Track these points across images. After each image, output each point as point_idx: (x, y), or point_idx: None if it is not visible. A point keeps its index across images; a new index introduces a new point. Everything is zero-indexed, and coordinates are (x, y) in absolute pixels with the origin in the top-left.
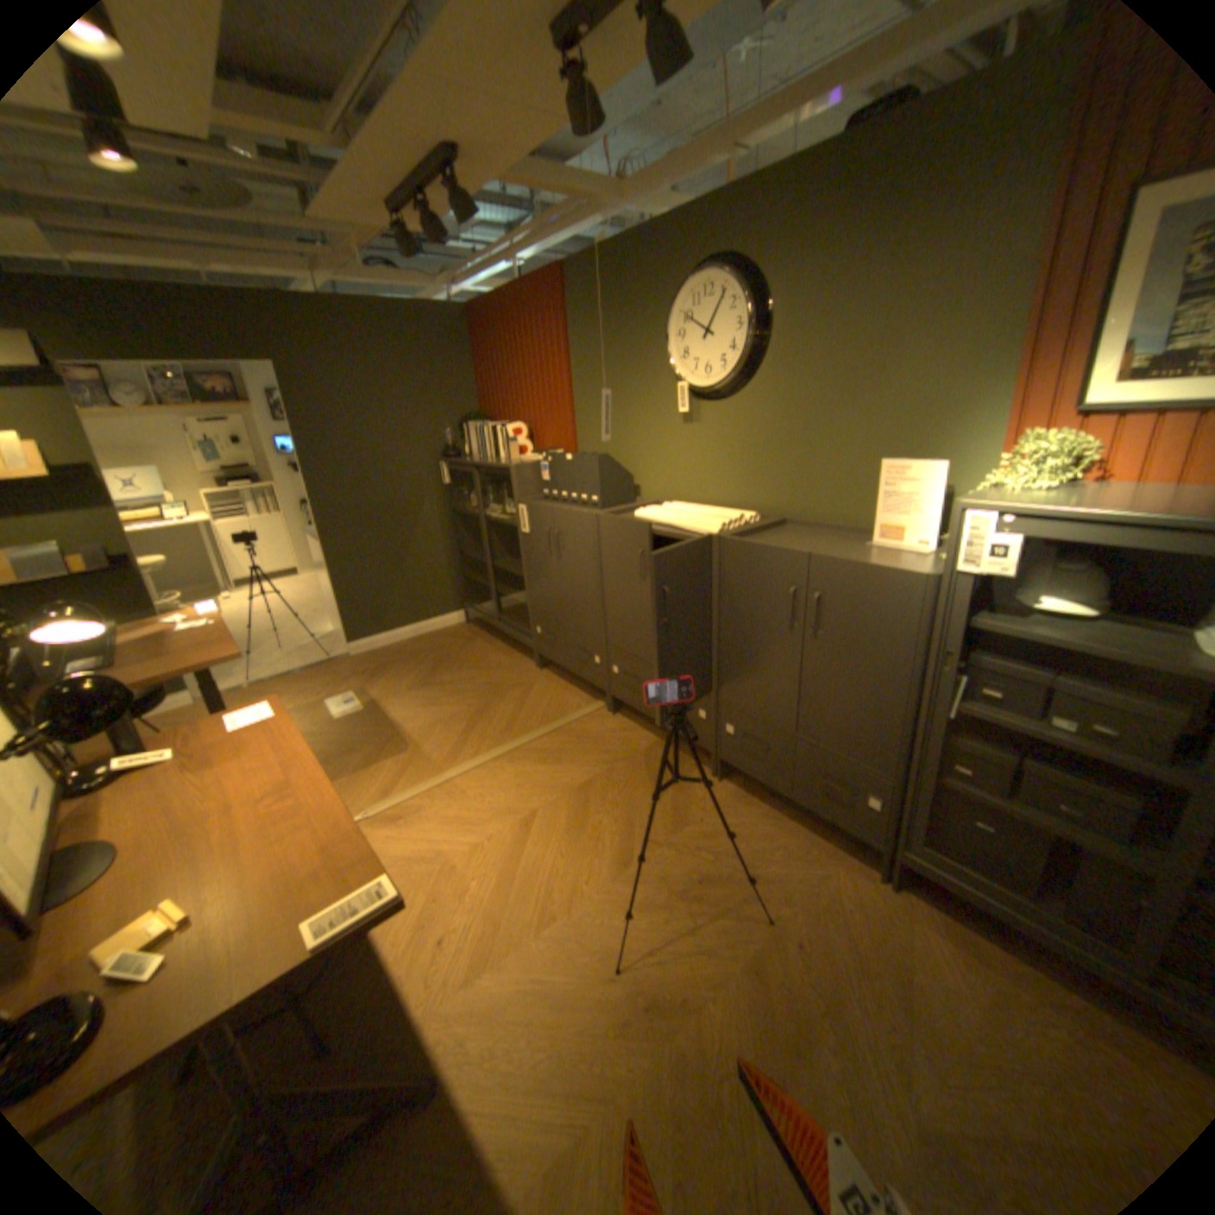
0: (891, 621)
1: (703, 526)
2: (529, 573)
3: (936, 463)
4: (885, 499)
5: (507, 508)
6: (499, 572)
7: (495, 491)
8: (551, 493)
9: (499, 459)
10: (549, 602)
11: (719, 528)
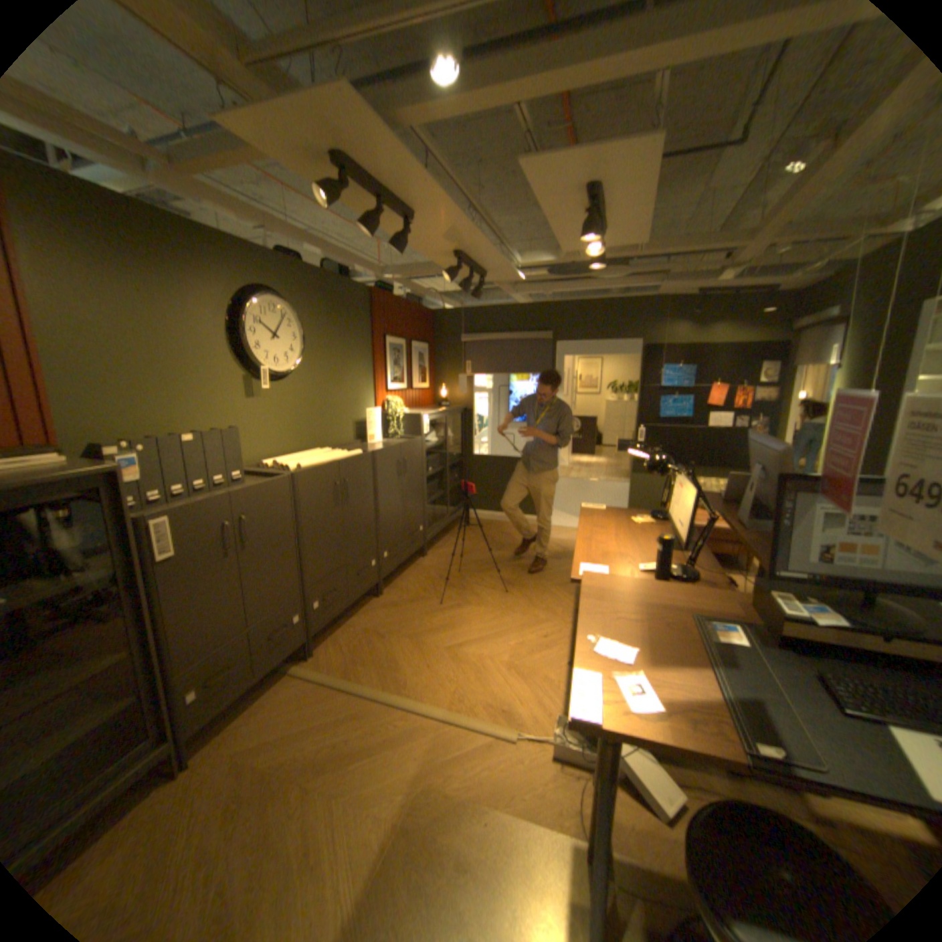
0: (417, 457)
1: (352, 453)
2: (164, 624)
3: (378, 409)
4: (368, 425)
5: None
6: None
7: None
8: (139, 497)
9: None
10: (215, 629)
11: (359, 451)
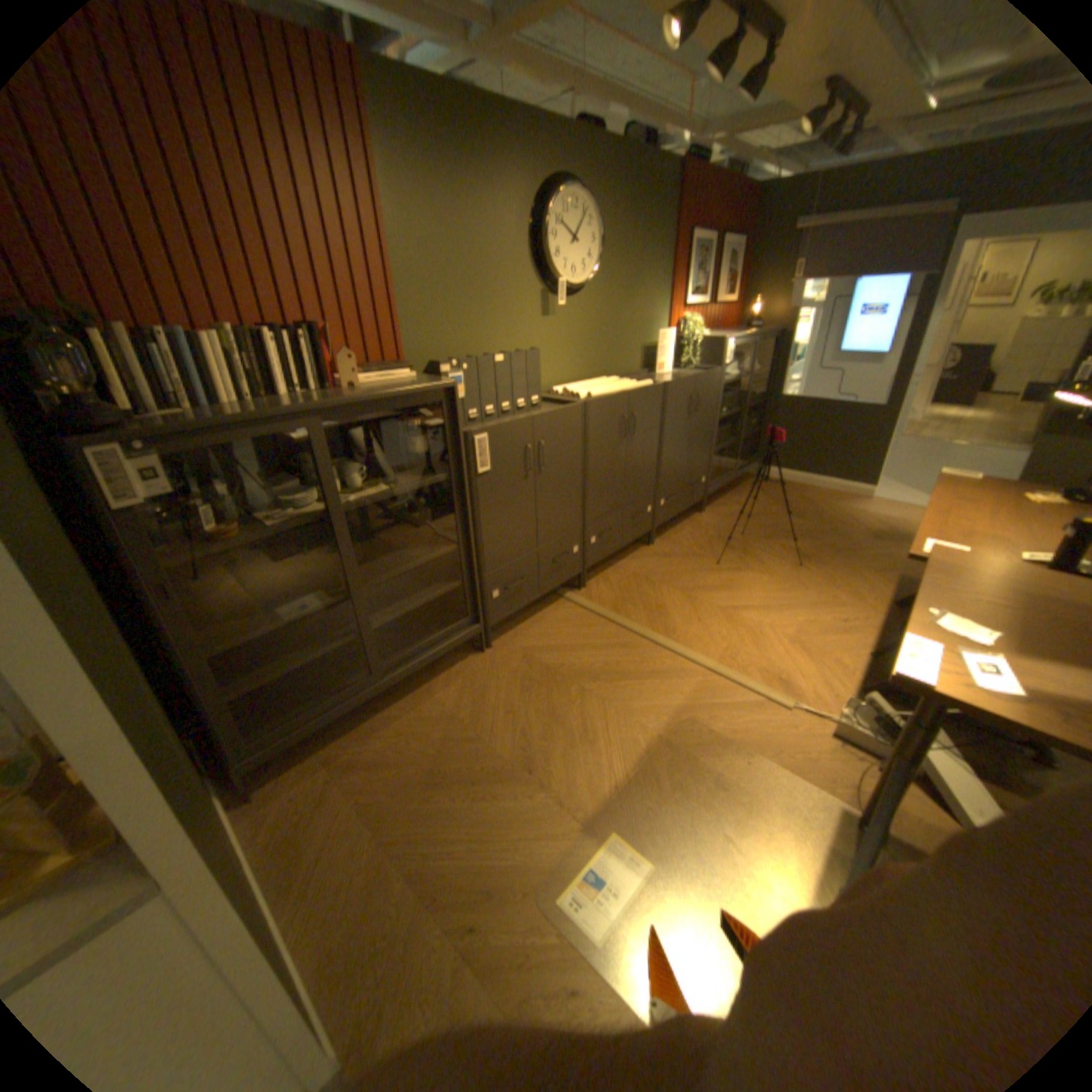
0: (714, 394)
1: (643, 383)
2: (483, 529)
3: (673, 330)
4: (660, 351)
5: (304, 494)
6: (247, 652)
7: (214, 484)
8: (464, 414)
9: (272, 399)
10: (516, 542)
11: (650, 381)
